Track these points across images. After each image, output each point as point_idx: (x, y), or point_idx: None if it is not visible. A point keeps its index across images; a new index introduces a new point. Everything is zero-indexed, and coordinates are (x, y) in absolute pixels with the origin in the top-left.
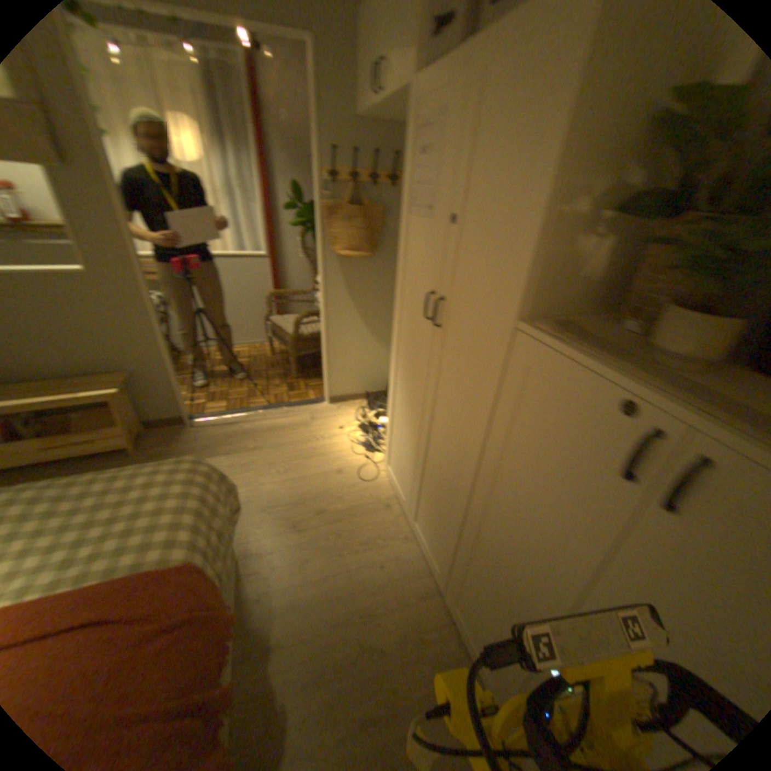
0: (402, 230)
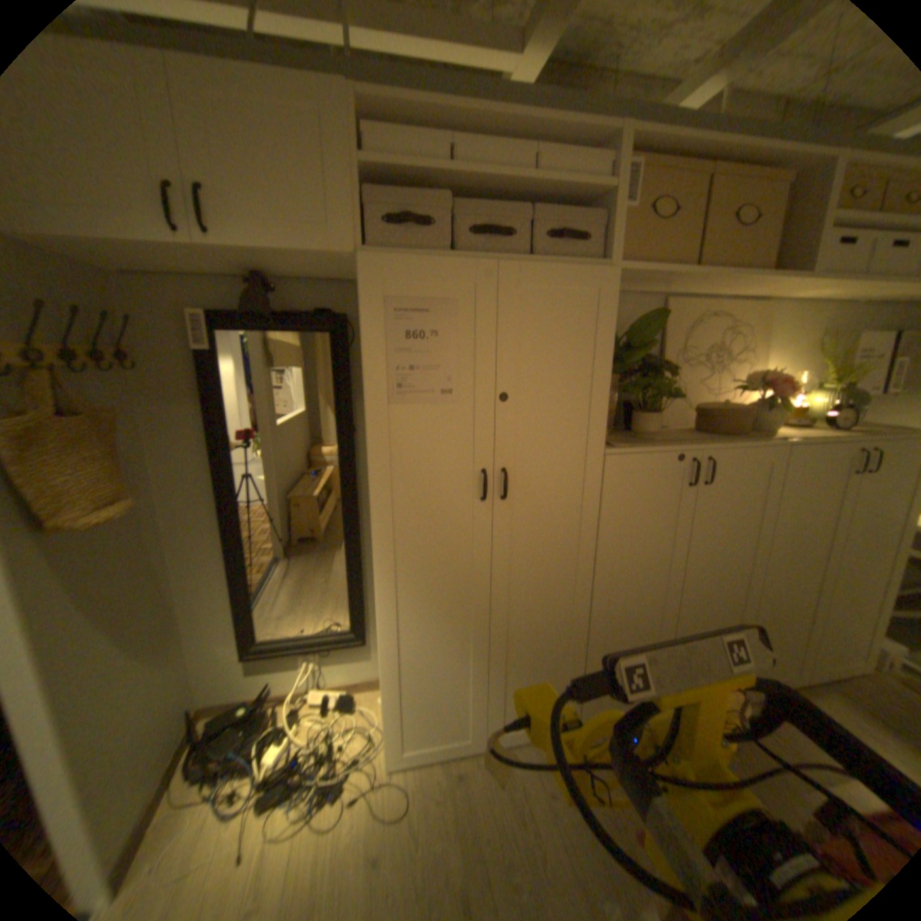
0: (376, 423)
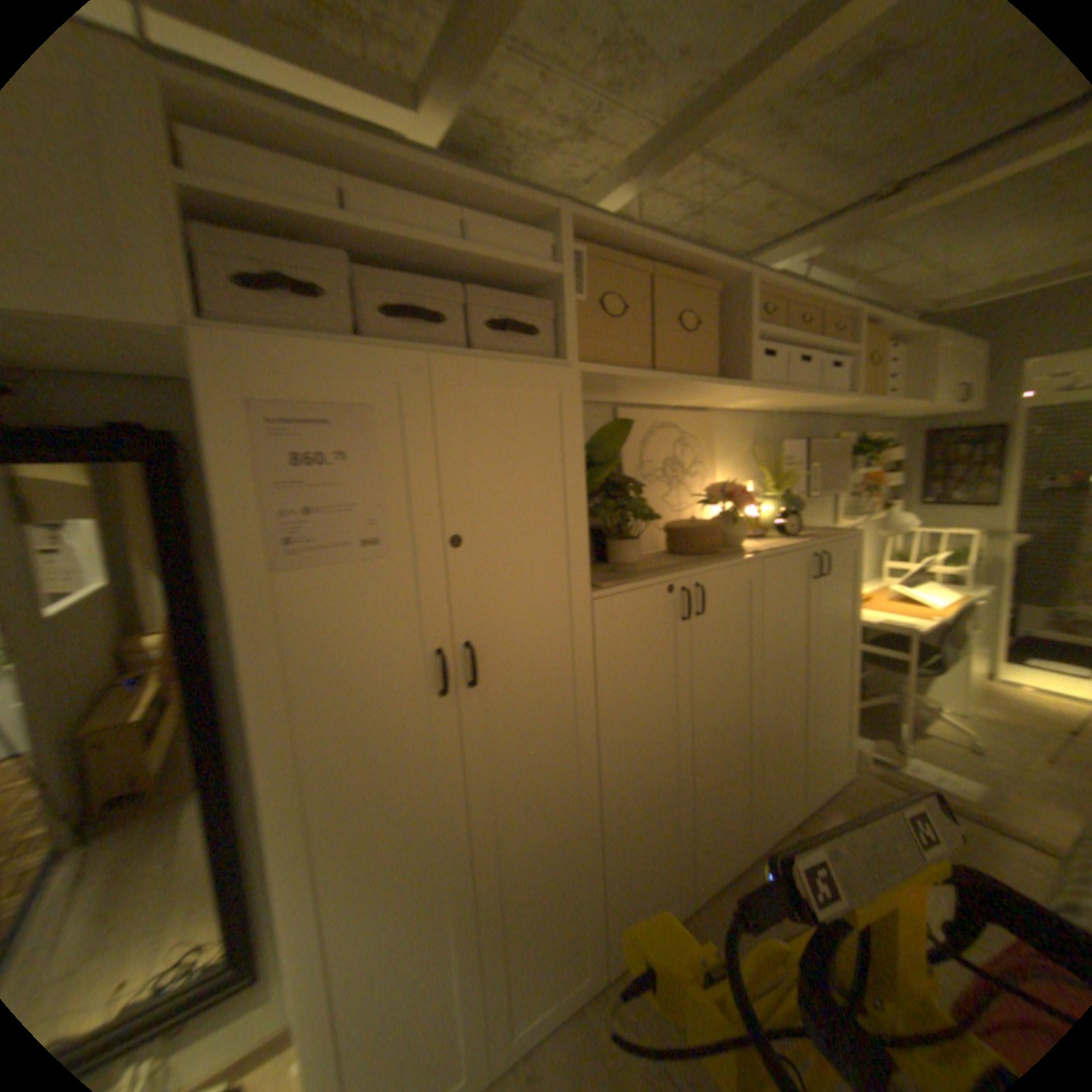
0: (251, 606)
